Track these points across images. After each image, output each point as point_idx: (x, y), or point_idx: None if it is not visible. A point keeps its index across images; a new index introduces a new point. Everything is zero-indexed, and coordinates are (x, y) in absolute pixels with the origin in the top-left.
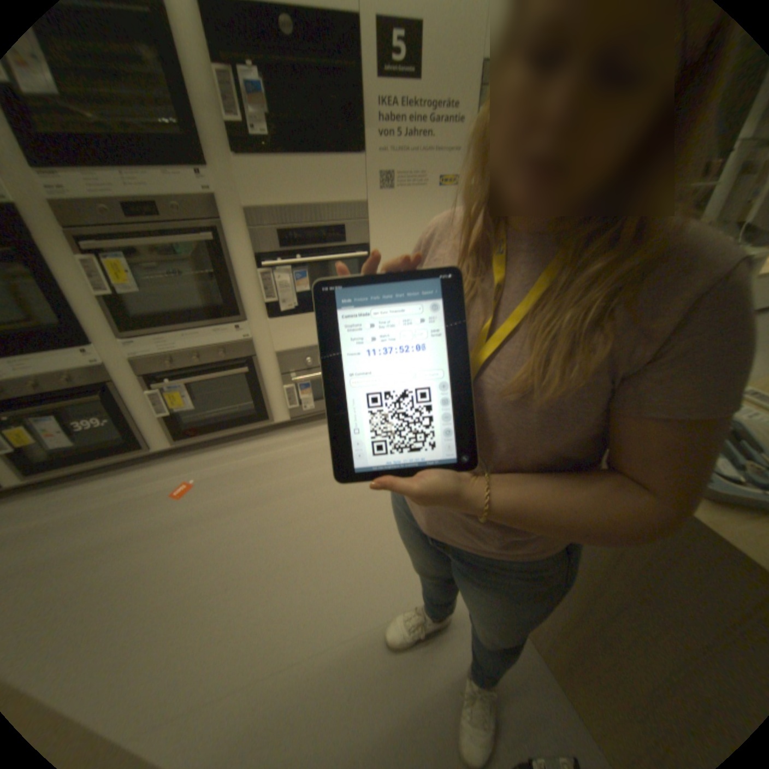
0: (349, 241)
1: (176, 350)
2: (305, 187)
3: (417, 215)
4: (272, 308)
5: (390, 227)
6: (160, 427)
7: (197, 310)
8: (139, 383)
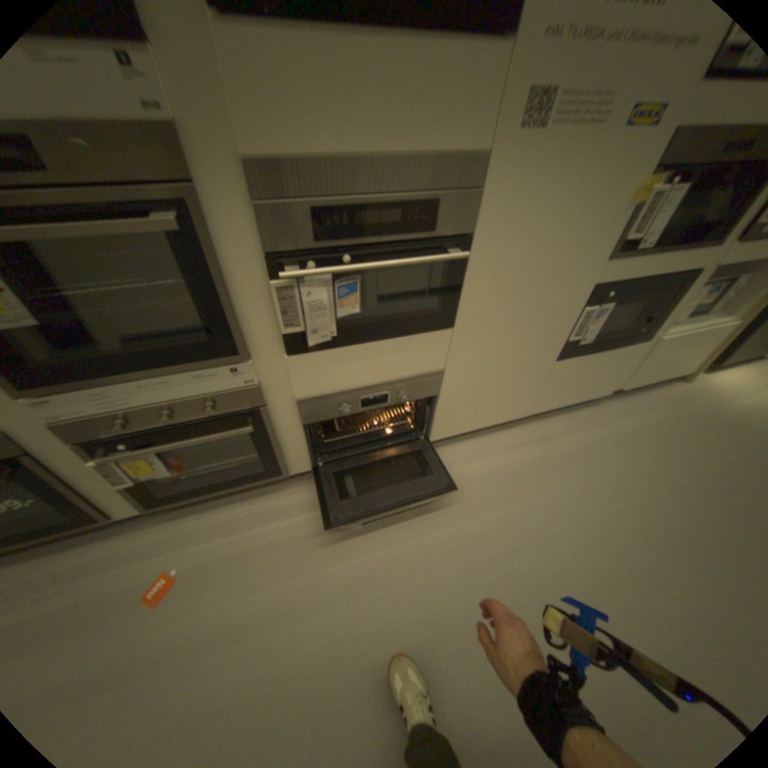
0: (443, 228)
1: (133, 406)
2: (379, 114)
3: (569, 181)
4: (295, 340)
5: (517, 203)
6: (123, 494)
7: (163, 346)
8: (77, 451)
